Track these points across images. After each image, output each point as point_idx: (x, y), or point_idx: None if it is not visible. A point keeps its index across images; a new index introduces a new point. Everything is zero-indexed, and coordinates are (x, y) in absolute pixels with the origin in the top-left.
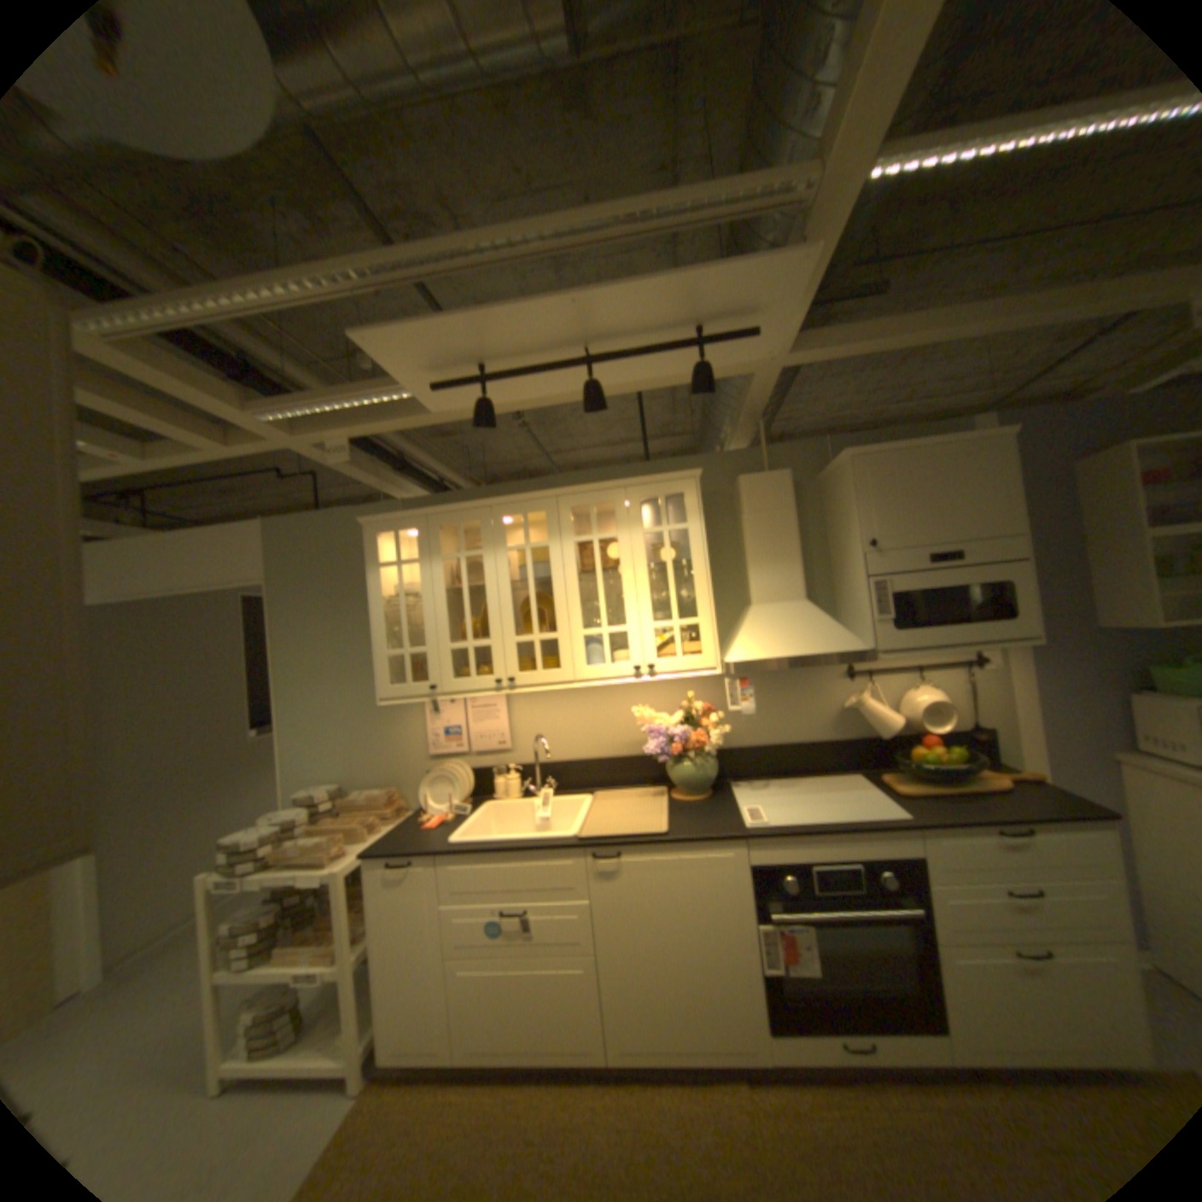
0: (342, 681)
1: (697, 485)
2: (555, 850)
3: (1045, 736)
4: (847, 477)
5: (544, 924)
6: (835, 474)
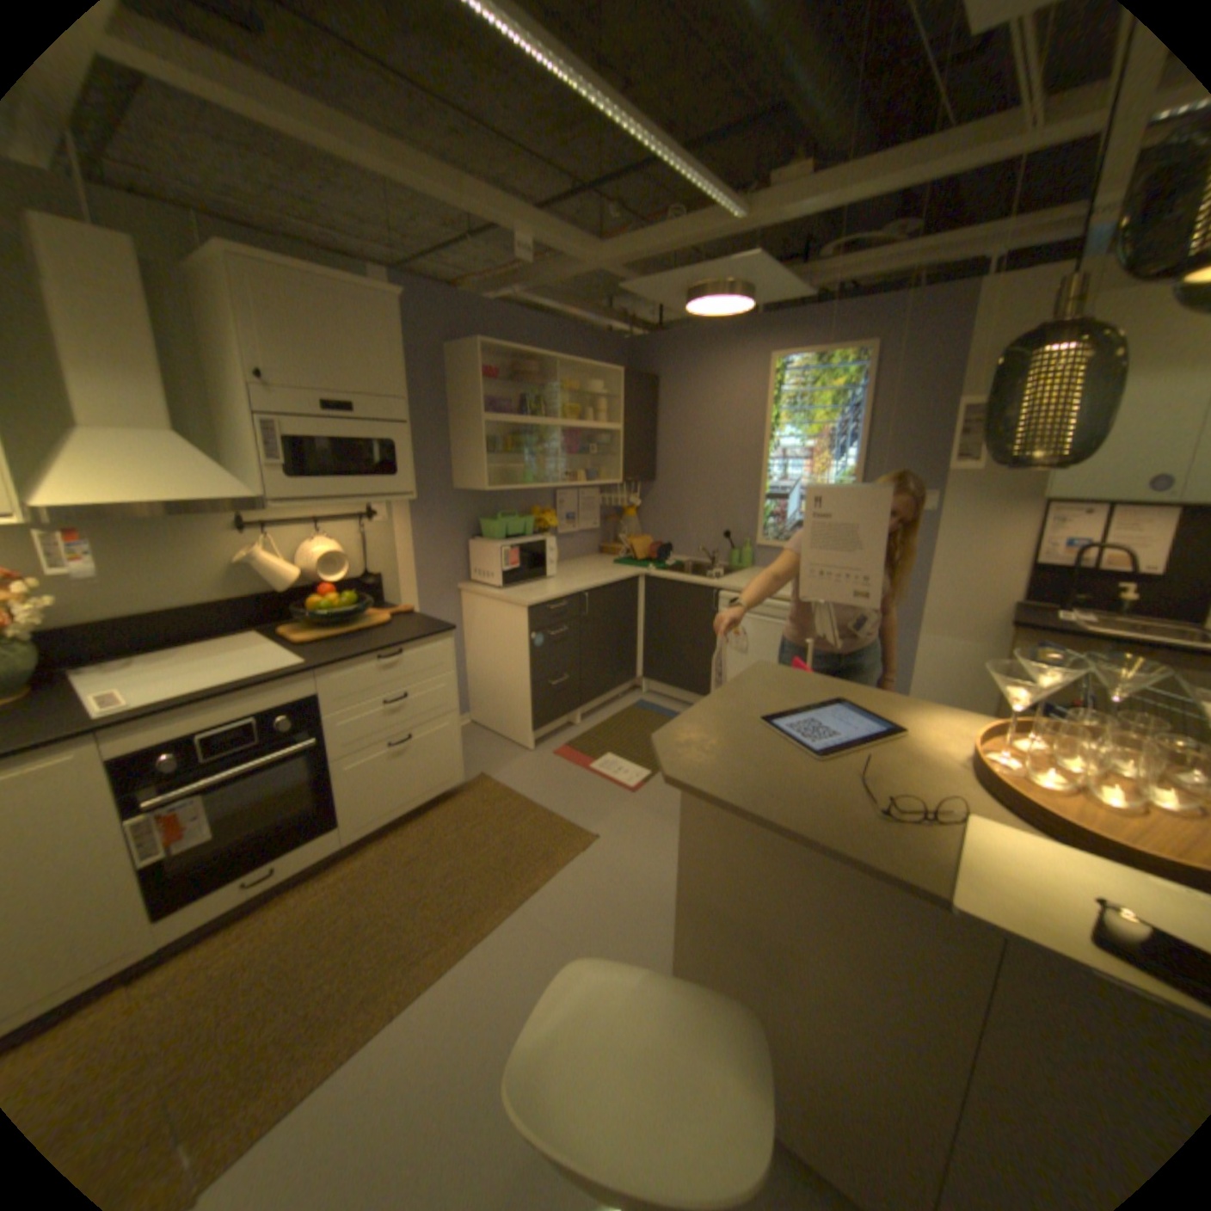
0: None
1: None
2: None
3: (416, 575)
4: (221, 280)
5: None
6: (205, 271)
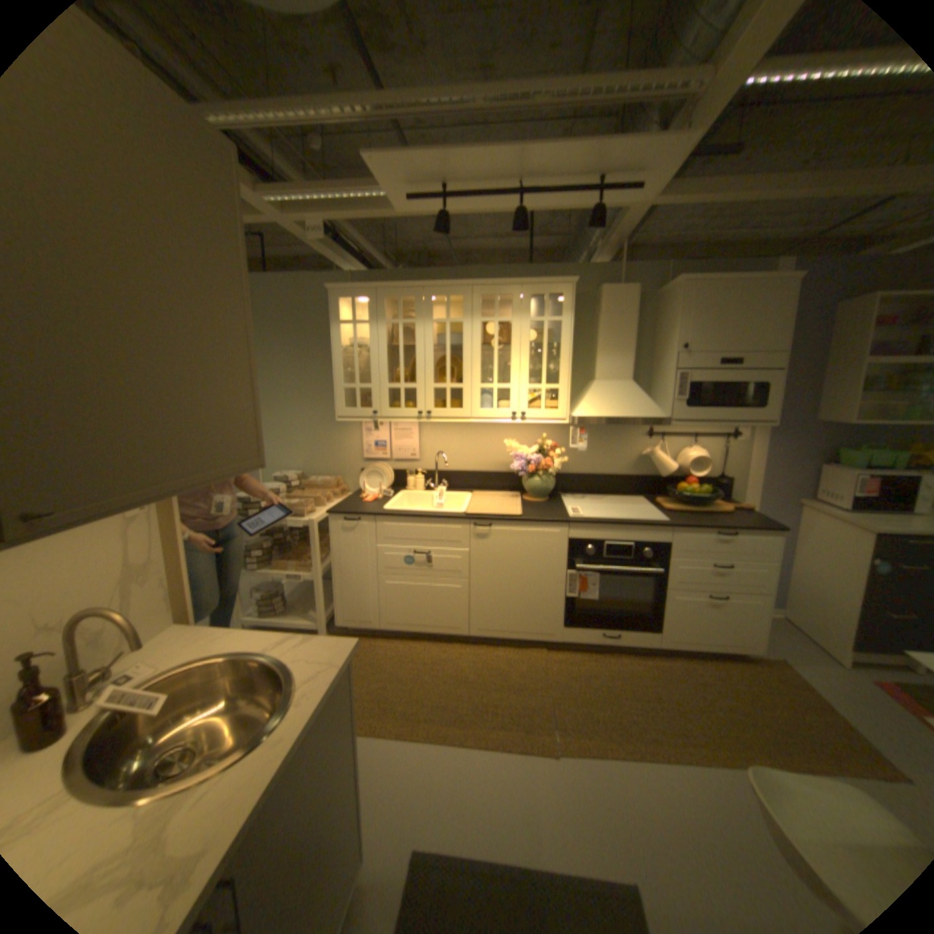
0: (306, 403)
1: (574, 288)
2: (453, 519)
3: (764, 485)
4: (680, 296)
5: (442, 559)
6: (672, 292)
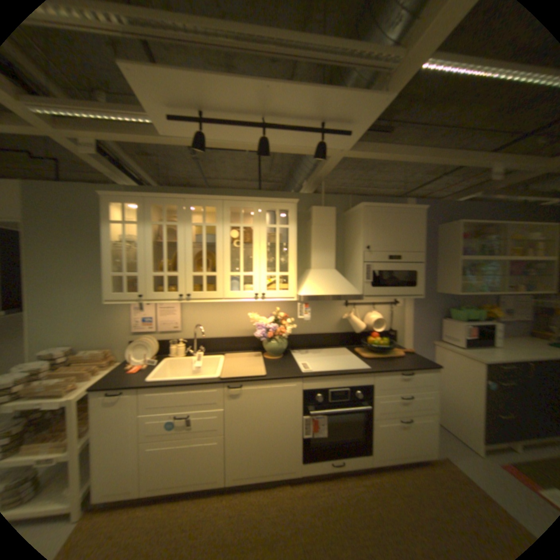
0: (75, 287)
1: (293, 207)
2: (207, 384)
3: (412, 334)
4: (360, 215)
5: (198, 421)
6: (353, 213)
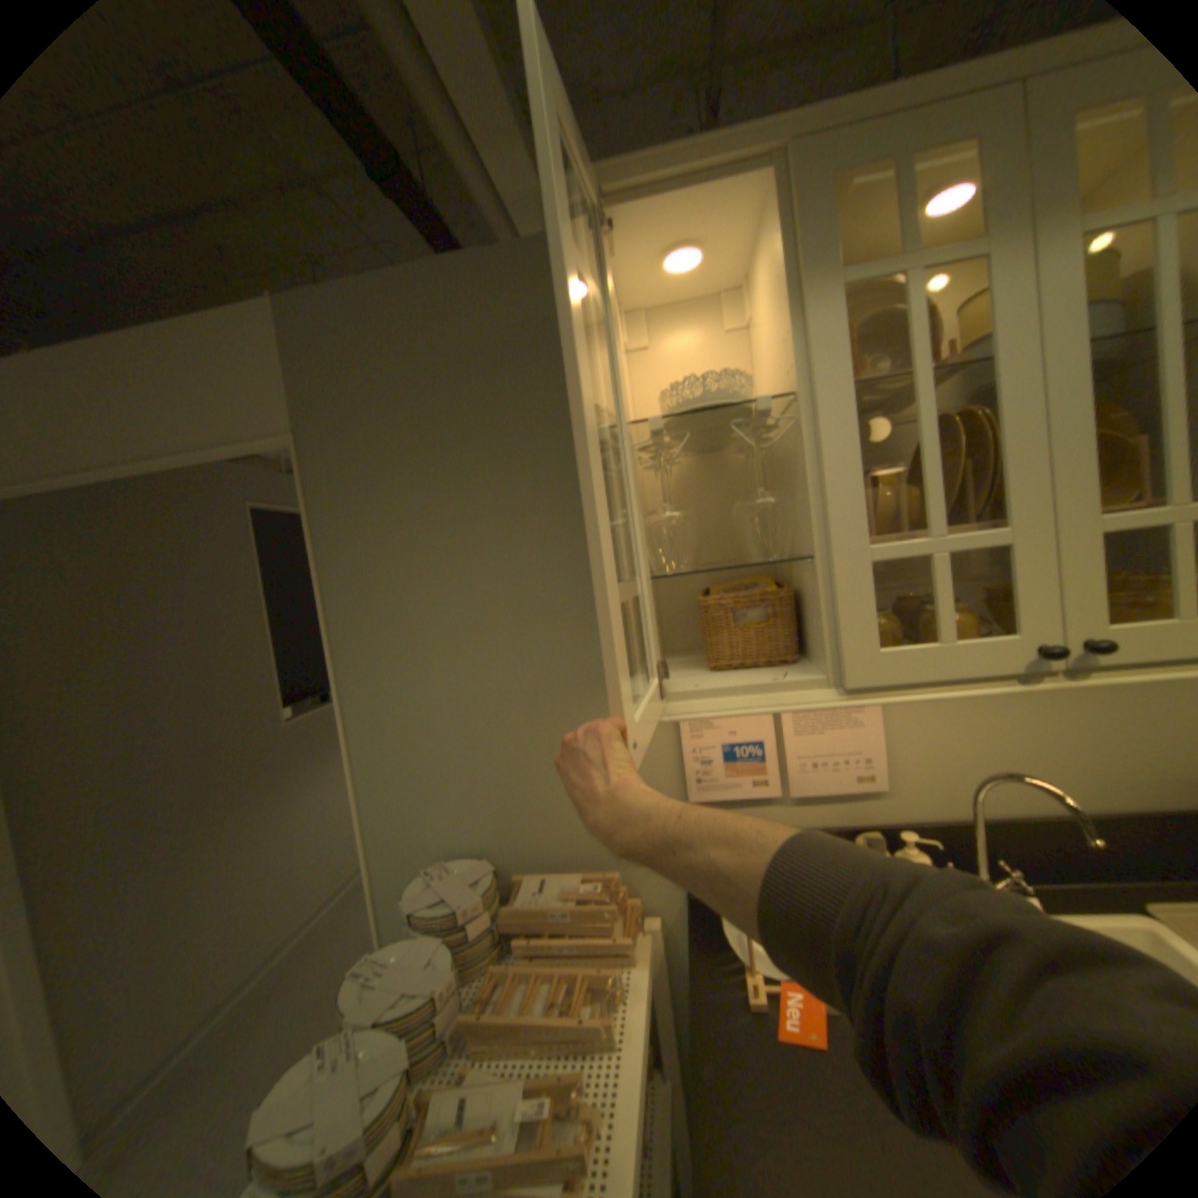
0: (482, 647)
1: None
2: None
3: None
4: None
5: None
6: None
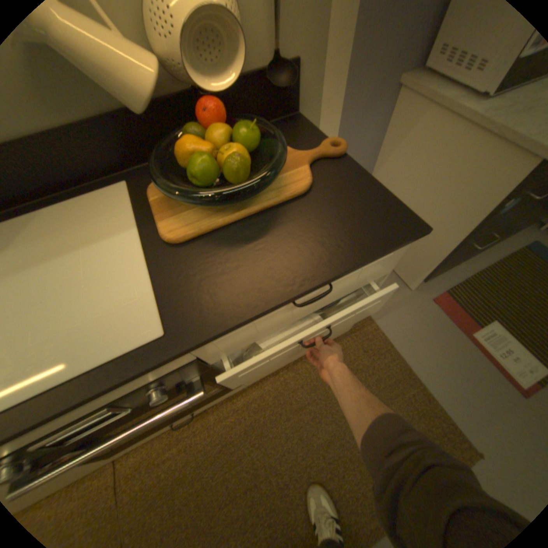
0: None
1: None
2: None
3: (351, 57)
4: None
5: None
6: None
